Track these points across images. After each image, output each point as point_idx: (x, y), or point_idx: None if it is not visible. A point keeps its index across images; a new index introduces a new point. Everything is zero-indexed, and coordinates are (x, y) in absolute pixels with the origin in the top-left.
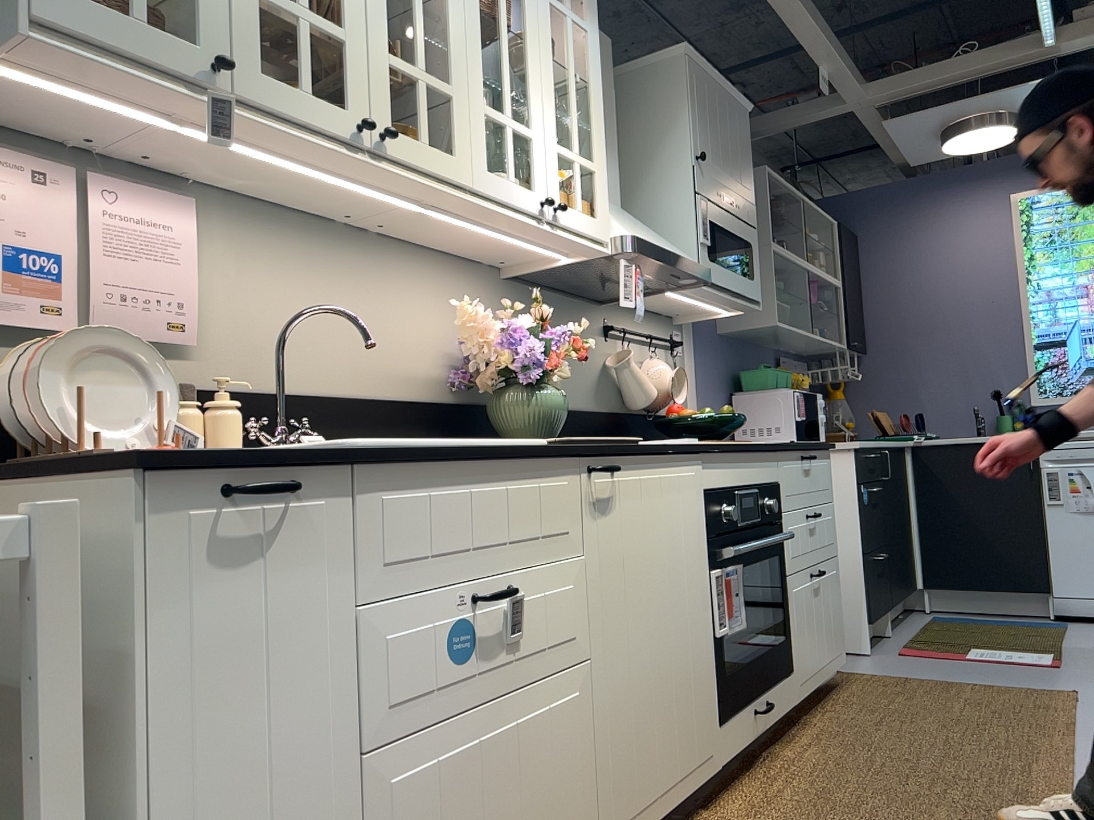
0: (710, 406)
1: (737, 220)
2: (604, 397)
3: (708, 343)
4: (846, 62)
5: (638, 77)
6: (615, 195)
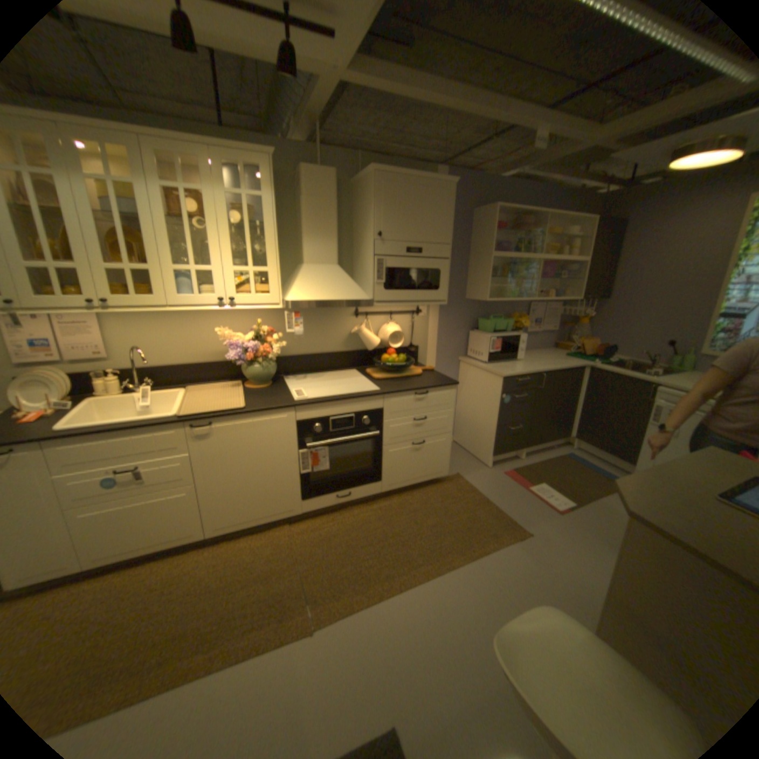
0: (446, 338)
1: (426, 257)
2: (350, 345)
3: (452, 305)
4: (561, 120)
5: (363, 181)
6: (329, 259)
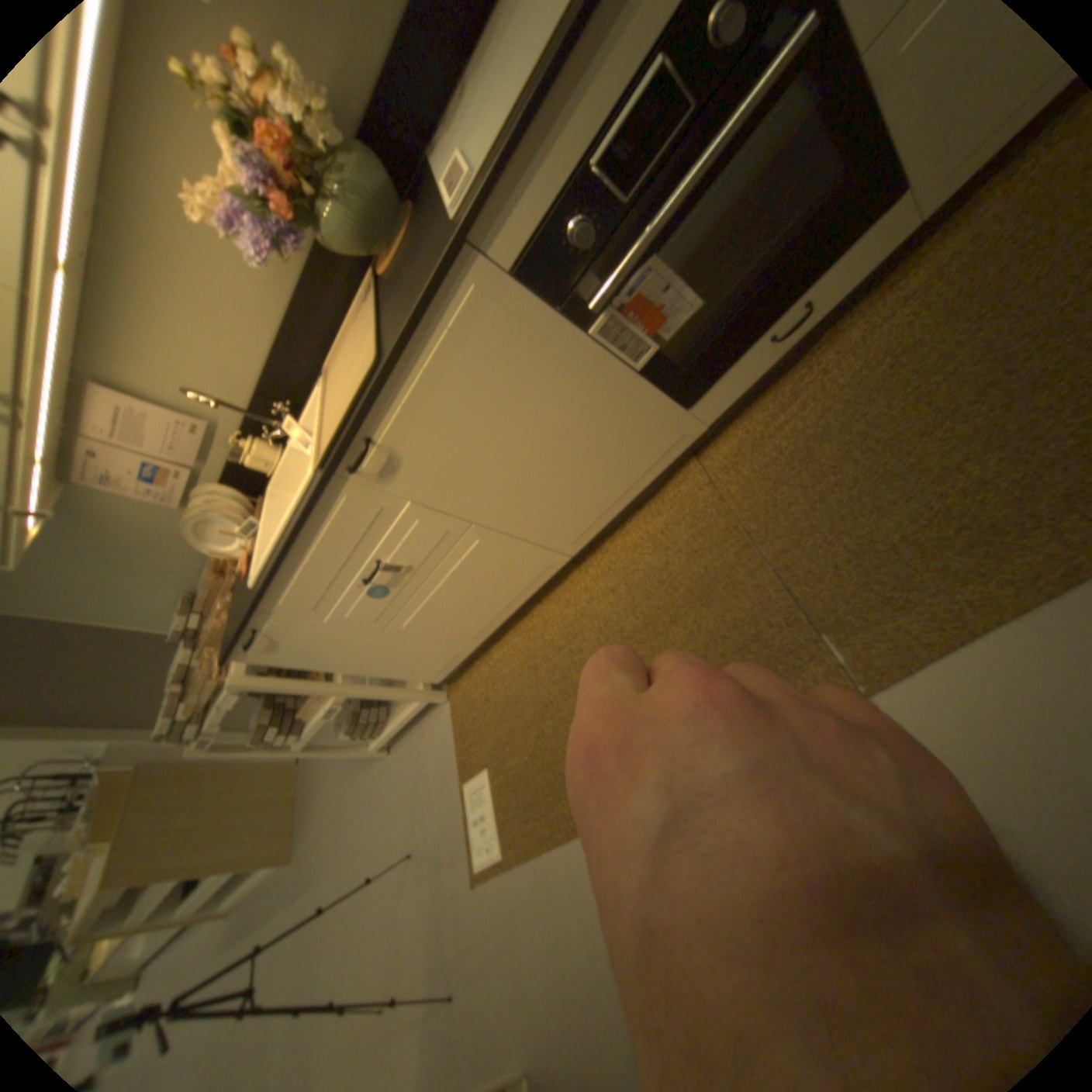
0: None
1: None
2: None
3: None
4: None
5: None
6: None
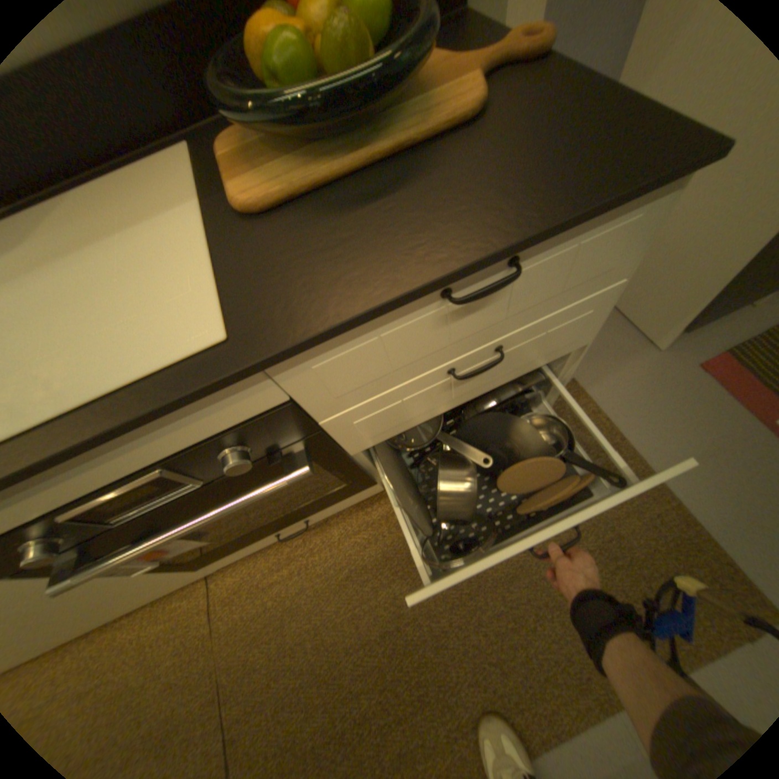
0: None
1: None
2: None
3: None
4: None
5: None
6: None
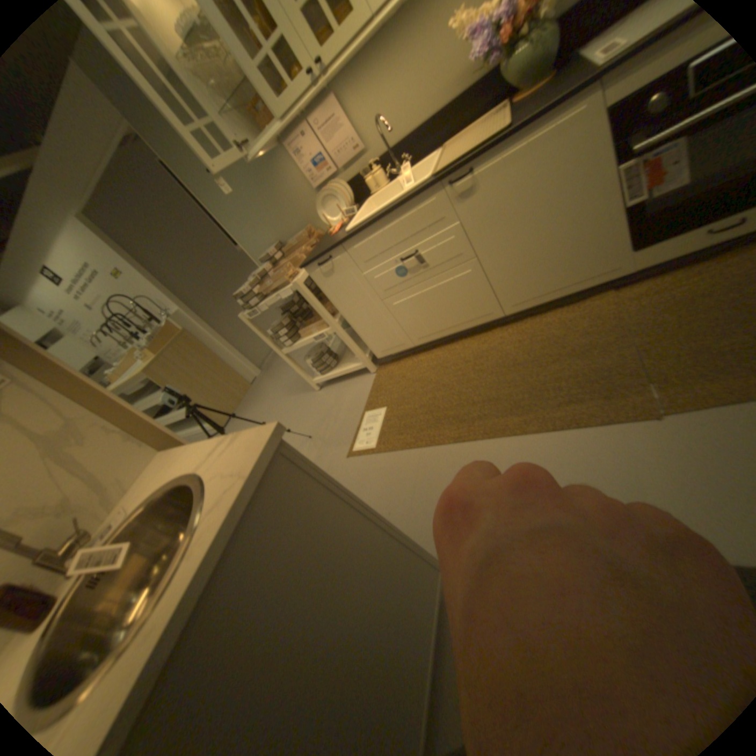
0: None
1: None
2: None
3: None
4: None
5: None
6: None
